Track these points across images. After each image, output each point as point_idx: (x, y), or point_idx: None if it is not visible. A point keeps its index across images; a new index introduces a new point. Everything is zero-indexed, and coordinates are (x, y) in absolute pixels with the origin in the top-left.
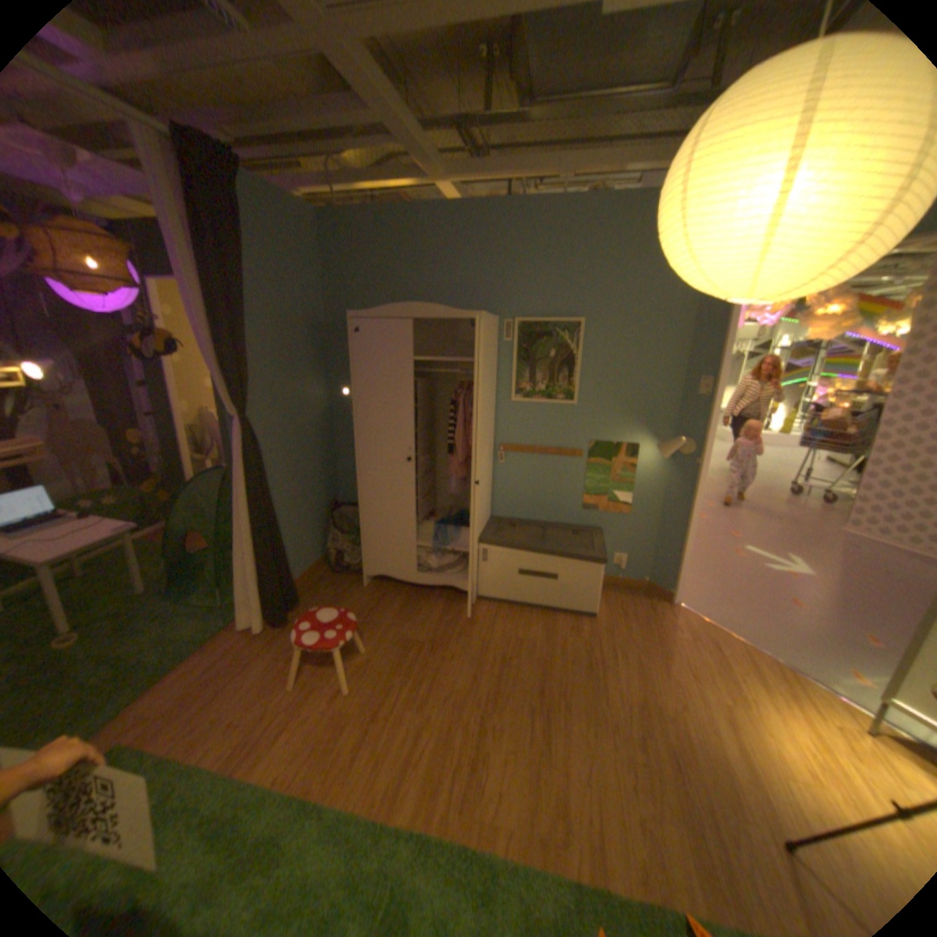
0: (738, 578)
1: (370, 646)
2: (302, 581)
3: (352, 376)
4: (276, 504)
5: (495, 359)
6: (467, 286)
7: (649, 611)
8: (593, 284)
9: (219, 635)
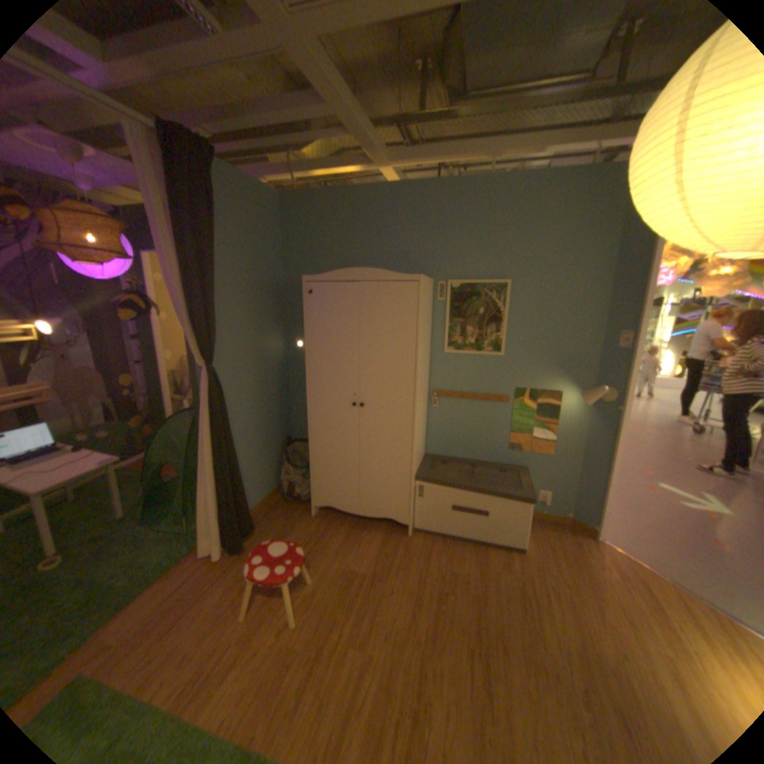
0: (657, 516)
1: (316, 577)
2: (259, 510)
3: (306, 331)
4: (237, 443)
5: (430, 316)
6: (406, 253)
7: (576, 548)
8: (518, 250)
9: (183, 561)
